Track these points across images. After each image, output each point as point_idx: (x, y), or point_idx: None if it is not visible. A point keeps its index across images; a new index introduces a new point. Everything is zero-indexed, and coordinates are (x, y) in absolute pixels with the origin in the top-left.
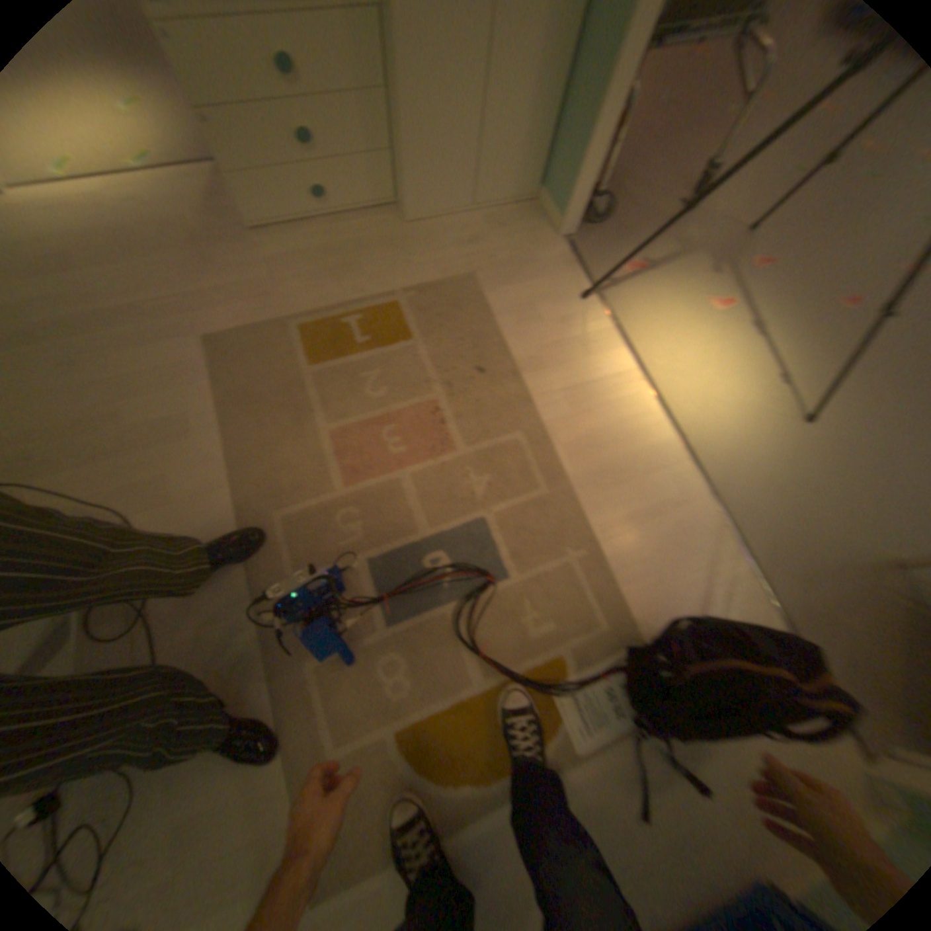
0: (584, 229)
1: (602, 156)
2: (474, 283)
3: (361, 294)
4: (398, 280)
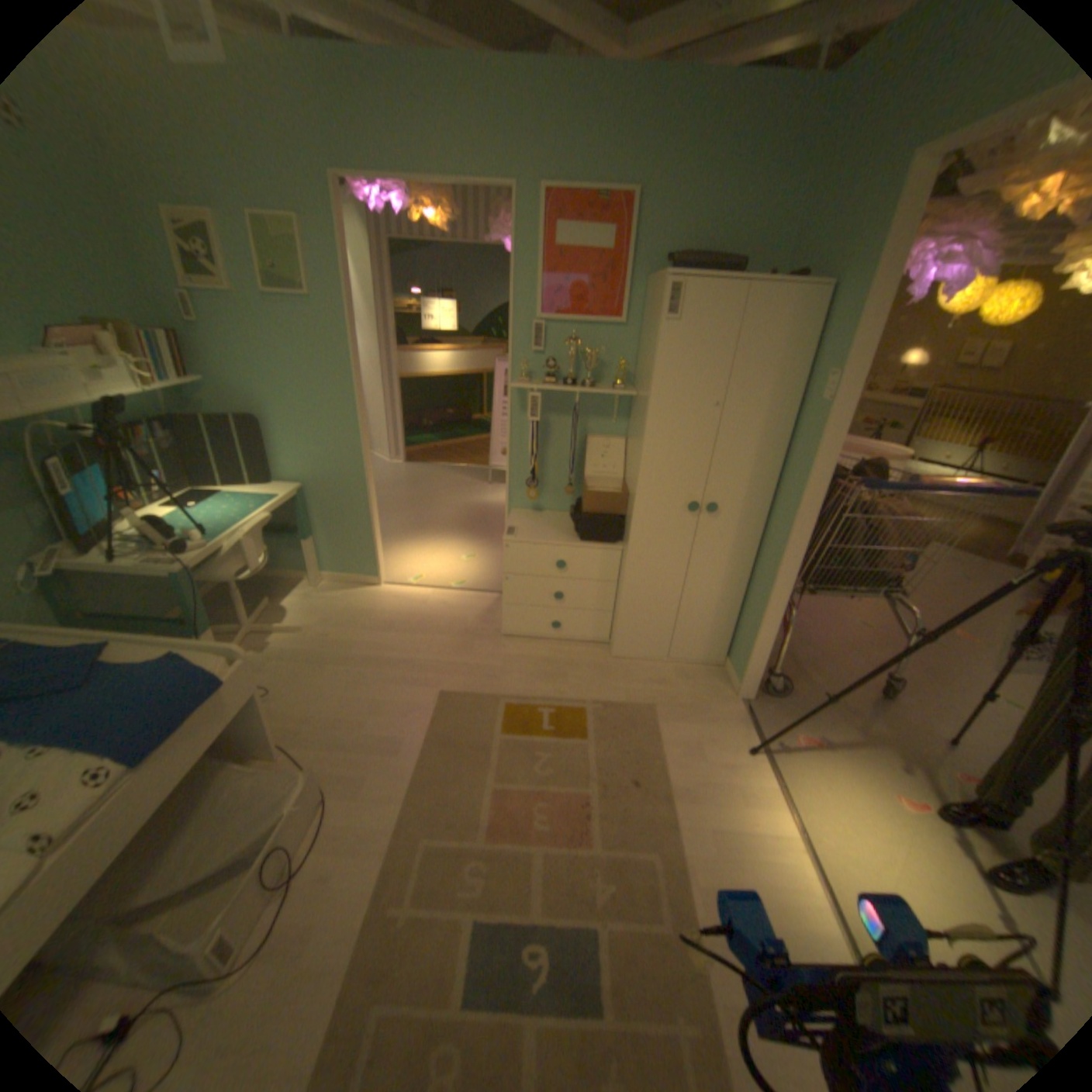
0: (766, 698)
1: (771, 649)
2: (655, 714)
3: (563, 696)
4: (594, 694)
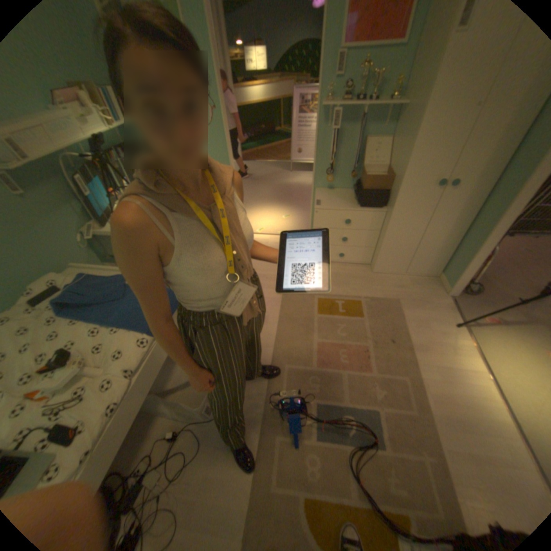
0: (465, 295)
1: (478, 269)
2: (400, 304)
3: (347, 294)
4: (364, 293)
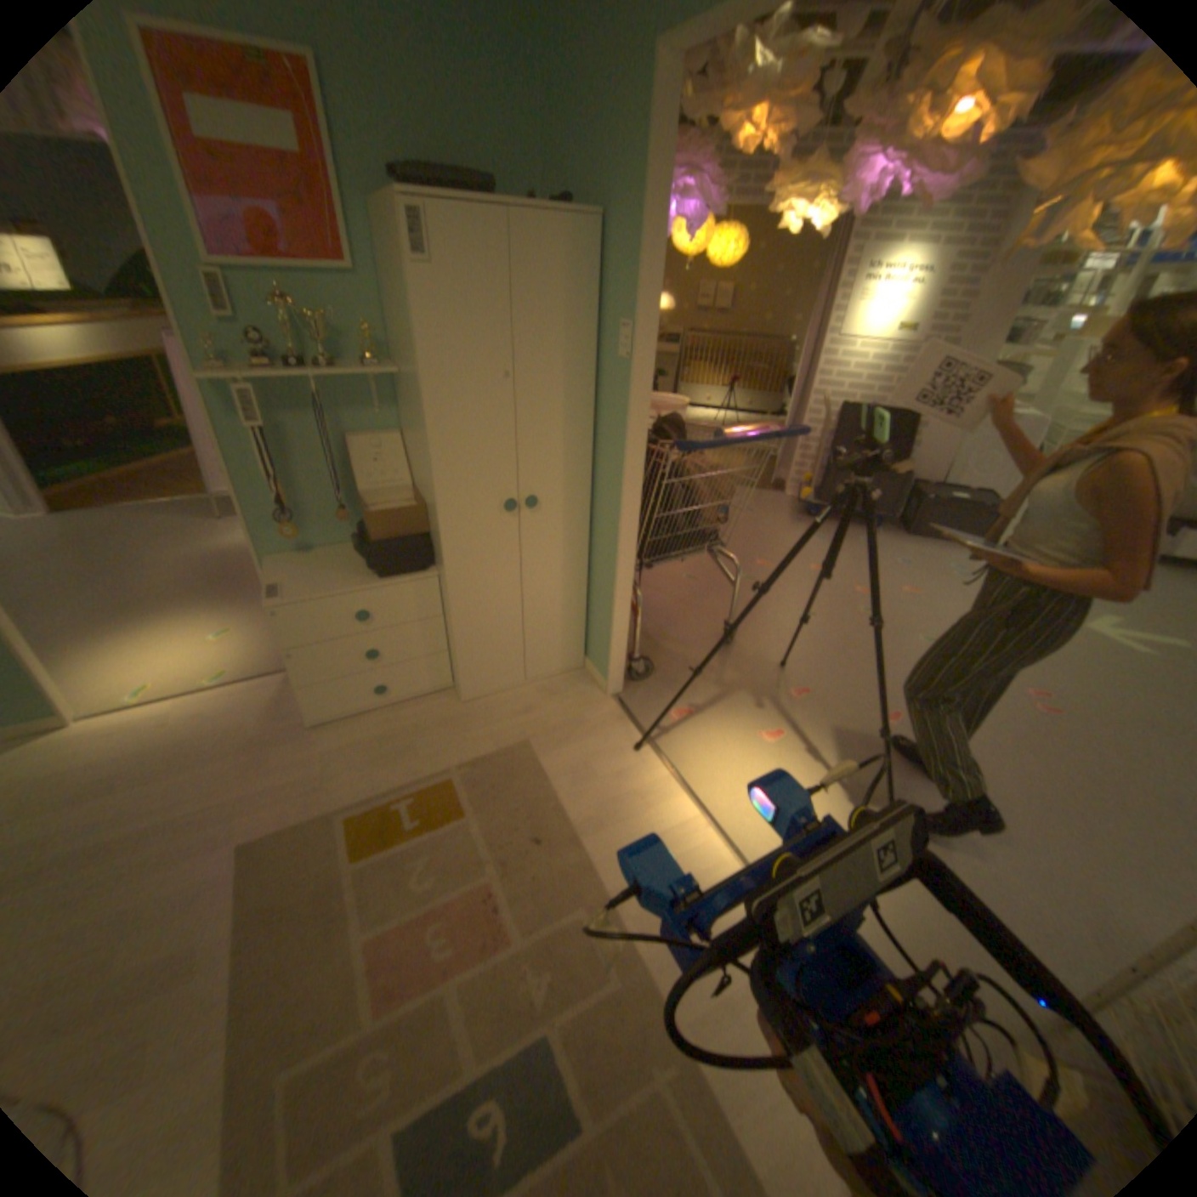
0: (632, 686)
1: (627, 638)
2: (530, 751)
3: (417, 777)
4: (455, 758)
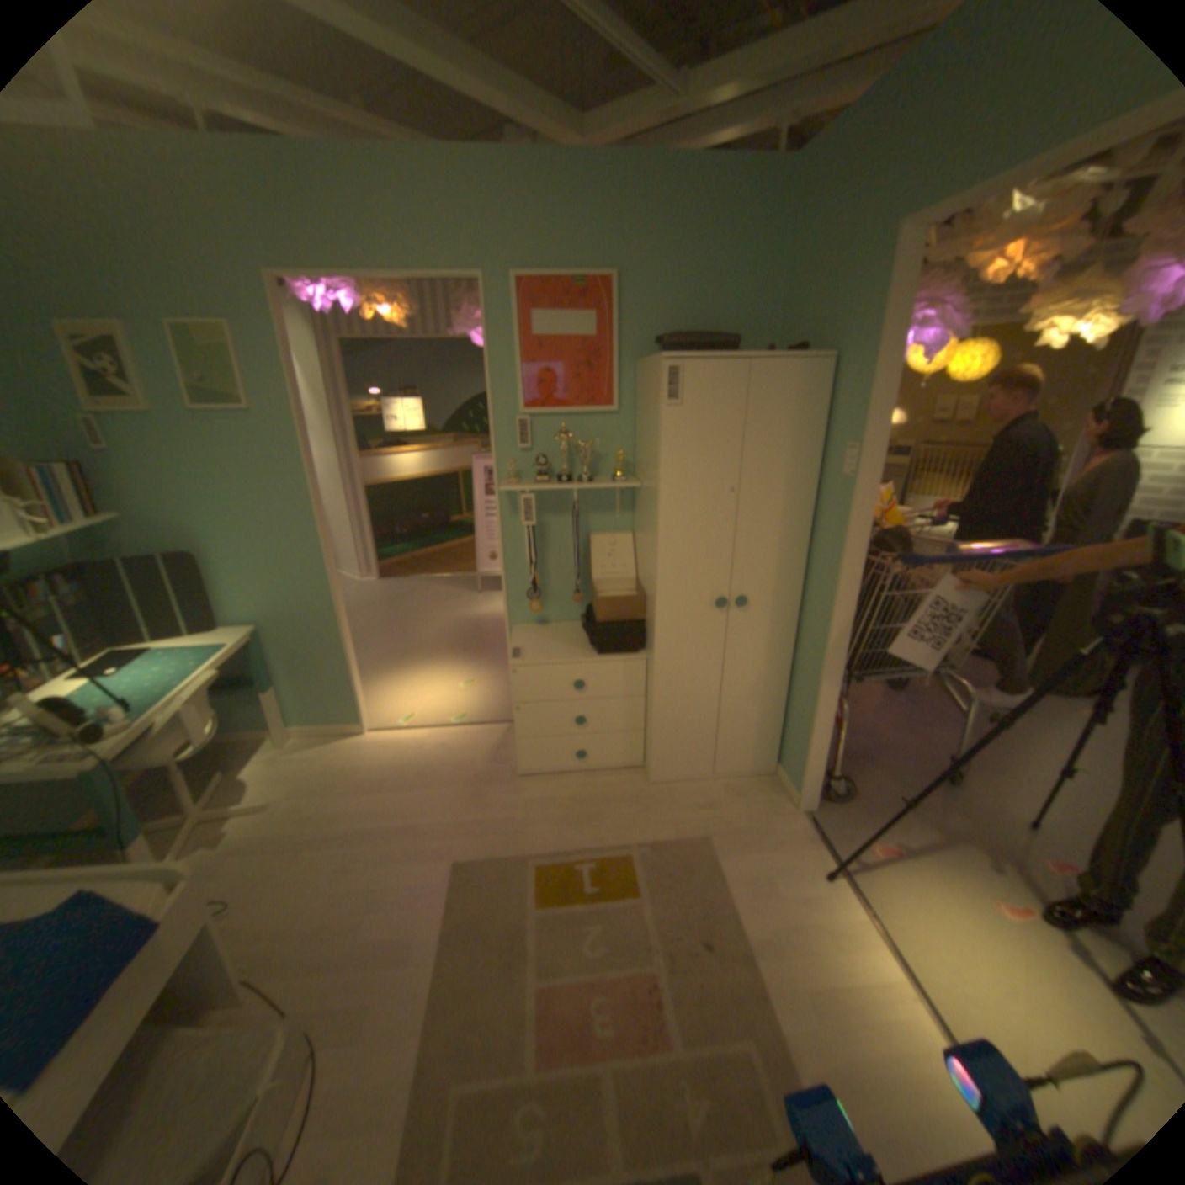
0: (829, 807)
1: (828, 751)
2: (711, 849)
3: (601, 845)
4: (637, 836)
